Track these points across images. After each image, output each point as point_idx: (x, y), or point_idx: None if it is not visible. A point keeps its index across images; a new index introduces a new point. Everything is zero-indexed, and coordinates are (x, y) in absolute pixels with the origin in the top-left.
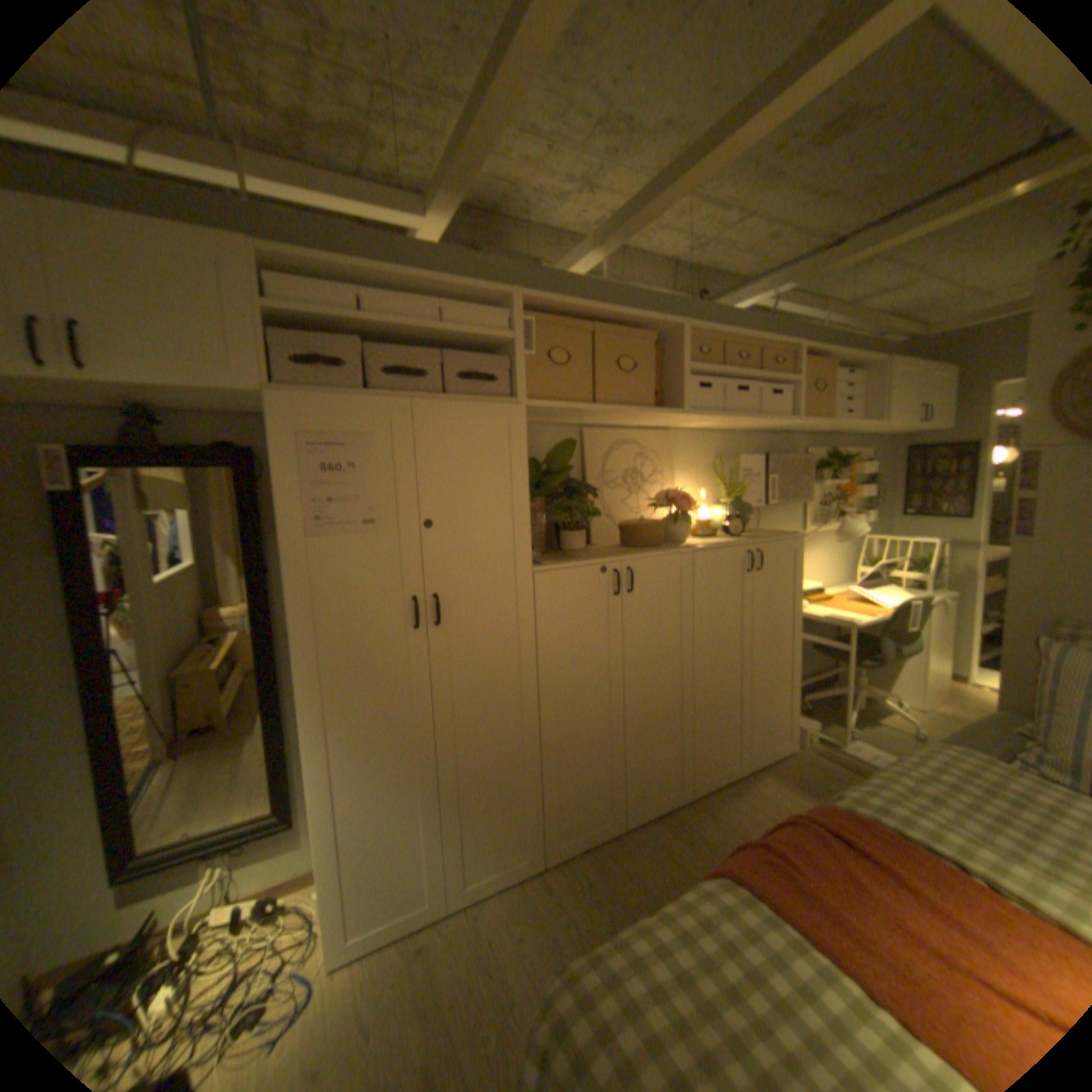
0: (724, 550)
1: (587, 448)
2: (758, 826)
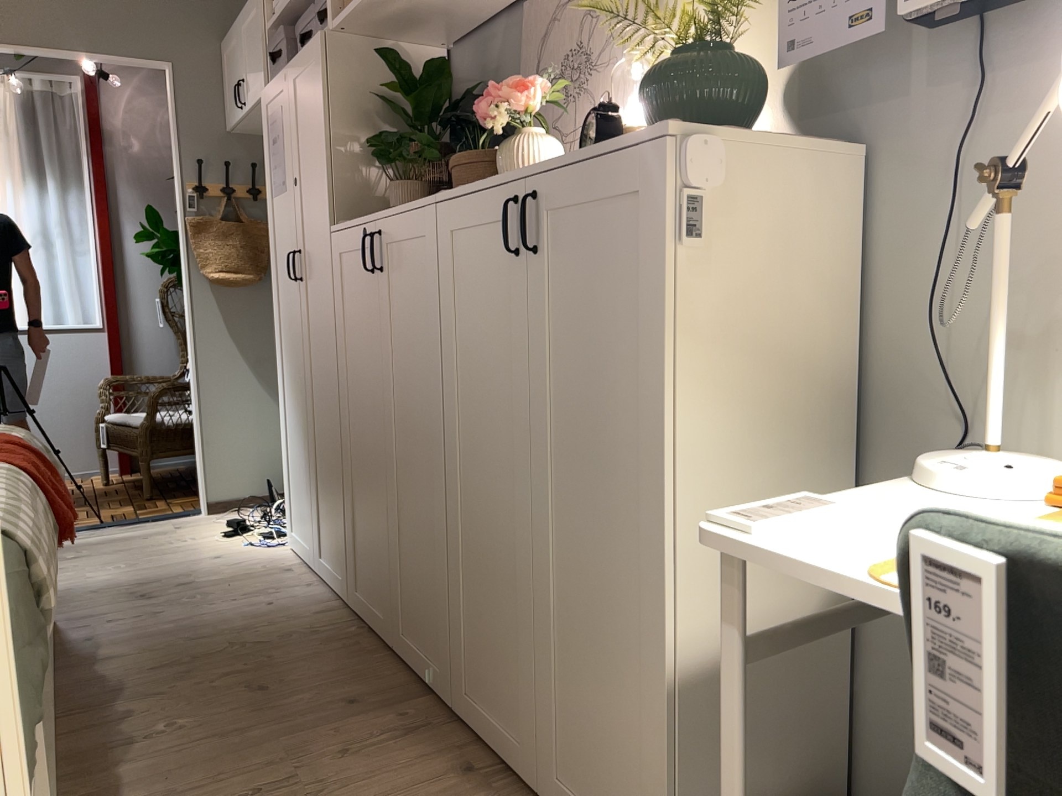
0: (477, 194)
1: (525, 34)
2: (371, 786)
